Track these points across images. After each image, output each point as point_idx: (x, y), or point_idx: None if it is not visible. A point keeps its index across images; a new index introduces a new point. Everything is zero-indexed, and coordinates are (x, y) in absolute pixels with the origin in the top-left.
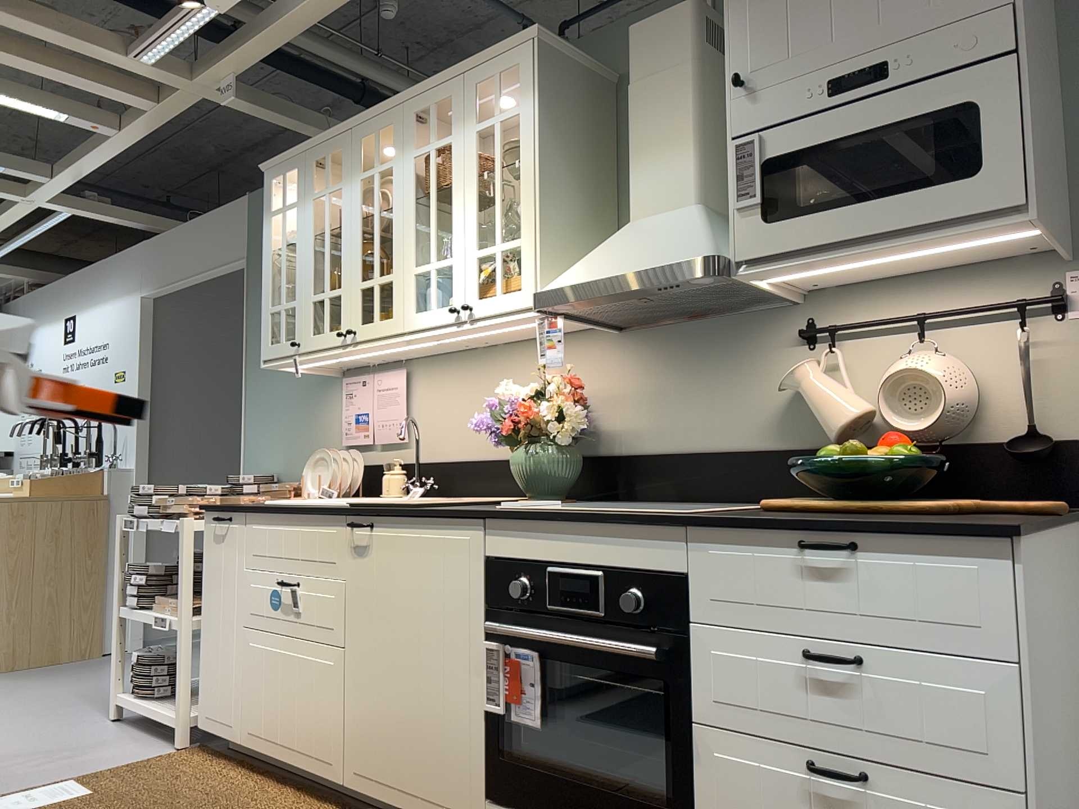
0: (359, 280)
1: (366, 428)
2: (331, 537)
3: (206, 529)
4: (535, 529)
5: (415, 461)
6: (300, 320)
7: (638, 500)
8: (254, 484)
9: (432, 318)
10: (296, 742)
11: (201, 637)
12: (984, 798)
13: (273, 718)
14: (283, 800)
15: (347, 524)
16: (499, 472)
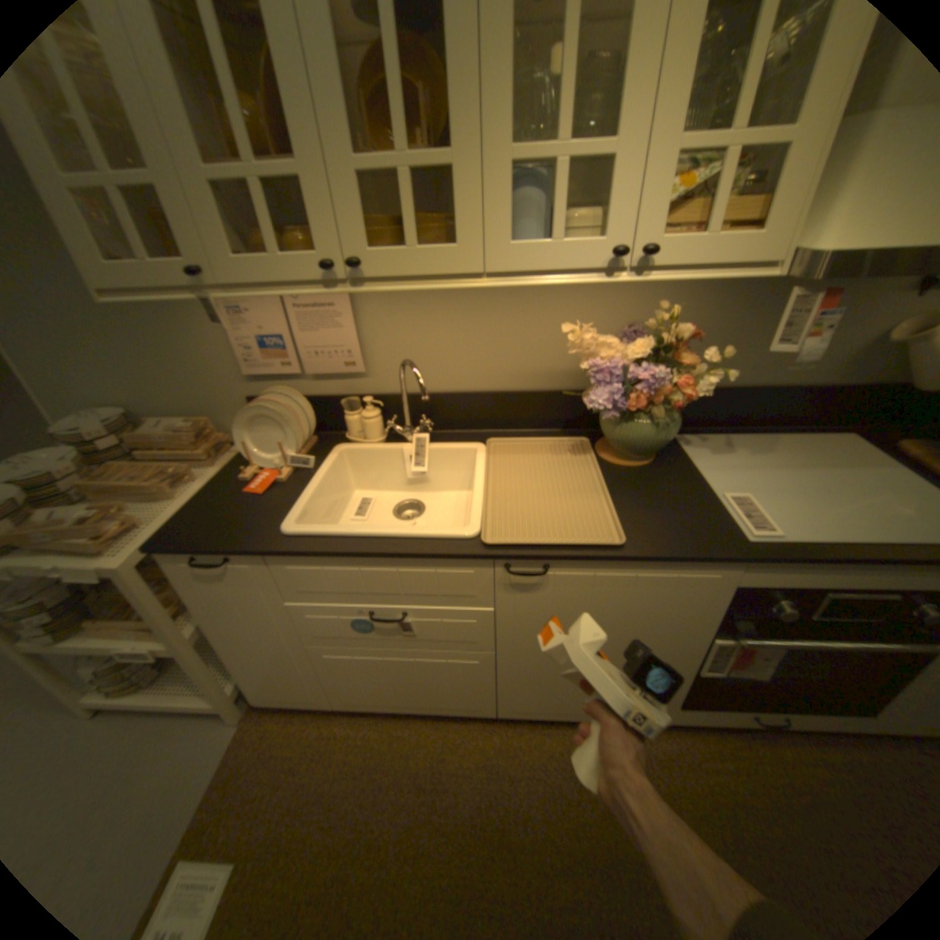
0: (348, 146)
1: (284, 355)
2: (465, 577)
3: (167, 571)
4: (826, 567)
5: (404, 402)
6: (178, 217)
7: (687, 427)
8: (101, 434)
9: (559, 255)
10: (424, 705)
11: (218, 656)
12: None
13: (382, 696)
14: (427, 741)
15: (511, 572)
16: (515, 404)
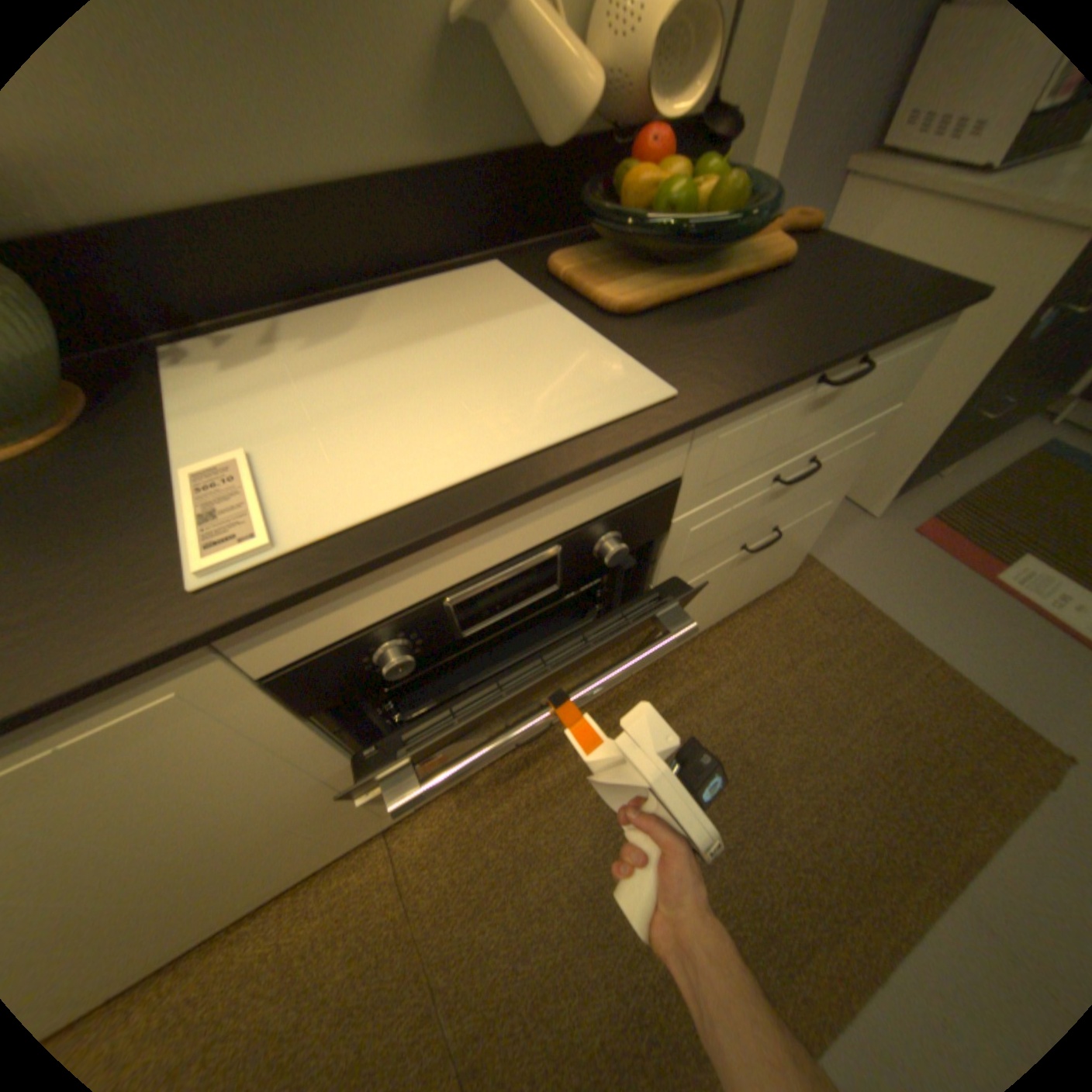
0: None
1: None
2: None
3: None
4: (389, 569)
5: None
6: None
7: (195, 322)
8: None
9: None
10: None
11: None
12: (832, 493)
13: None
14: None
15: None
16: None
